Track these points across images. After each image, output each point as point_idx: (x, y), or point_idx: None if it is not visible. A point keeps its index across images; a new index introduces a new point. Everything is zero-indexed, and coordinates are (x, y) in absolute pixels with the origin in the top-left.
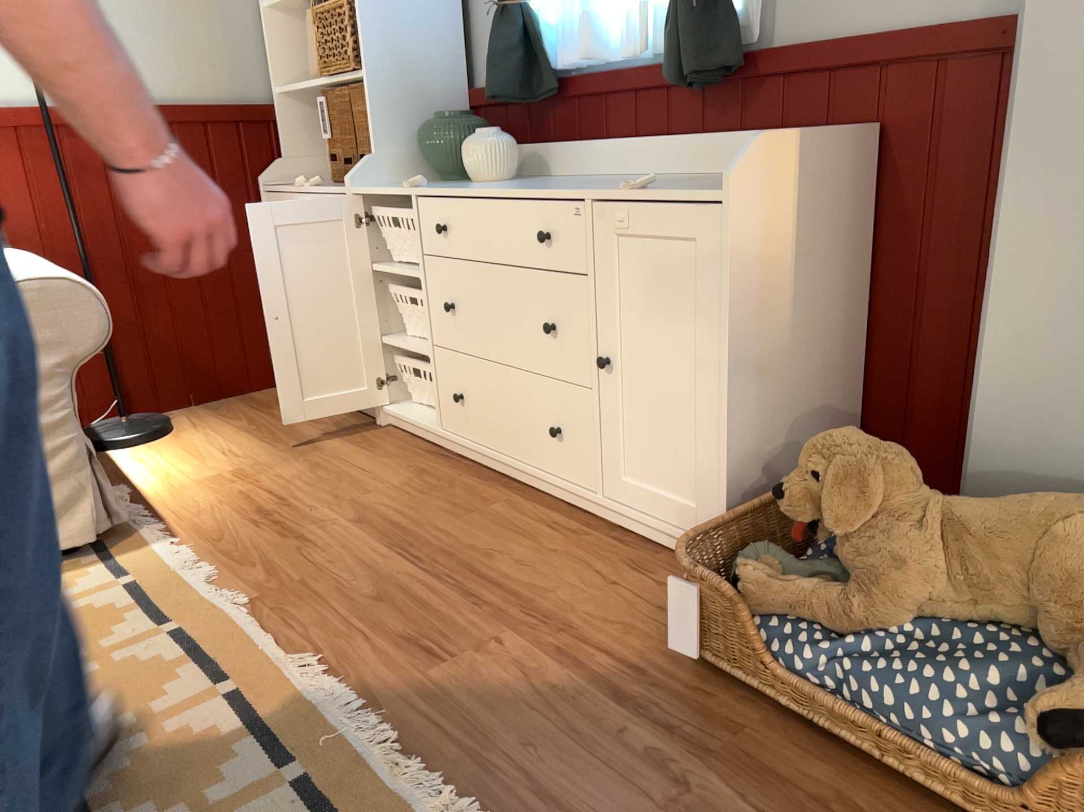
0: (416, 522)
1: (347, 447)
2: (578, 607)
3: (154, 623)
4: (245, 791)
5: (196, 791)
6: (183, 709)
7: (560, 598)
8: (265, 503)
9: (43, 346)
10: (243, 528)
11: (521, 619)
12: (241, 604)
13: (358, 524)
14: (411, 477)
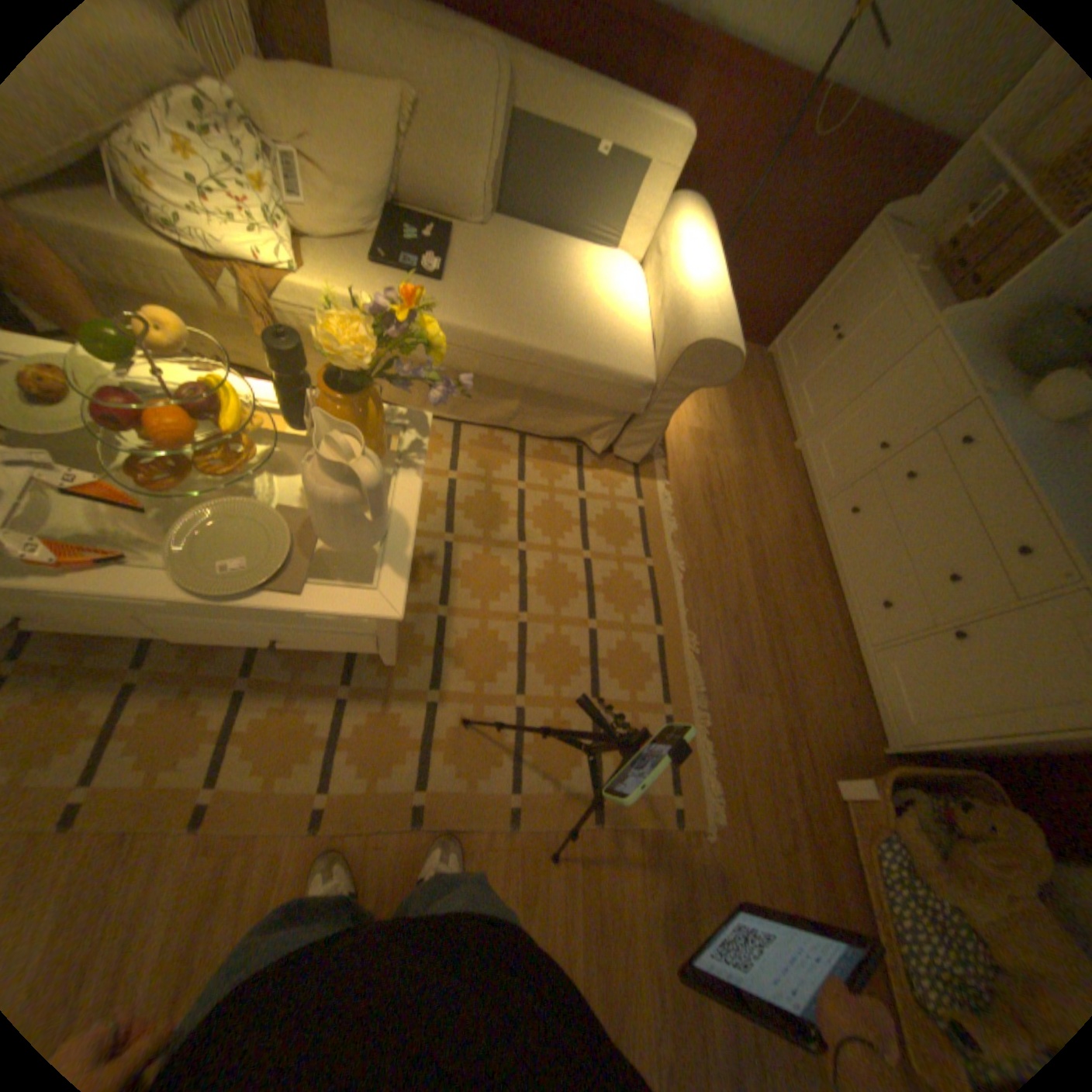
0: (774, 571)
1: (769, 460)
2: (813, 710)
3: (643, 556)
4: (649, 707)
5: (633, 691)
6: (640, 632)
7: (809, 696)
8: (713, 484)
9: (693, 377)
10: (697, 501)
11: (786, 695)
12: (680, 572)
13: (748, 547)
14: (788, 523)
